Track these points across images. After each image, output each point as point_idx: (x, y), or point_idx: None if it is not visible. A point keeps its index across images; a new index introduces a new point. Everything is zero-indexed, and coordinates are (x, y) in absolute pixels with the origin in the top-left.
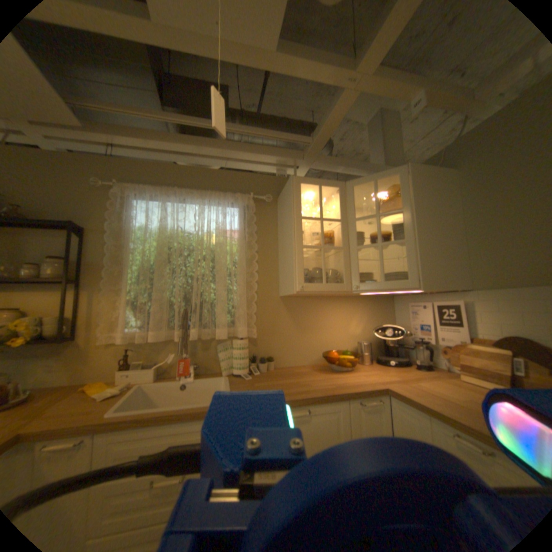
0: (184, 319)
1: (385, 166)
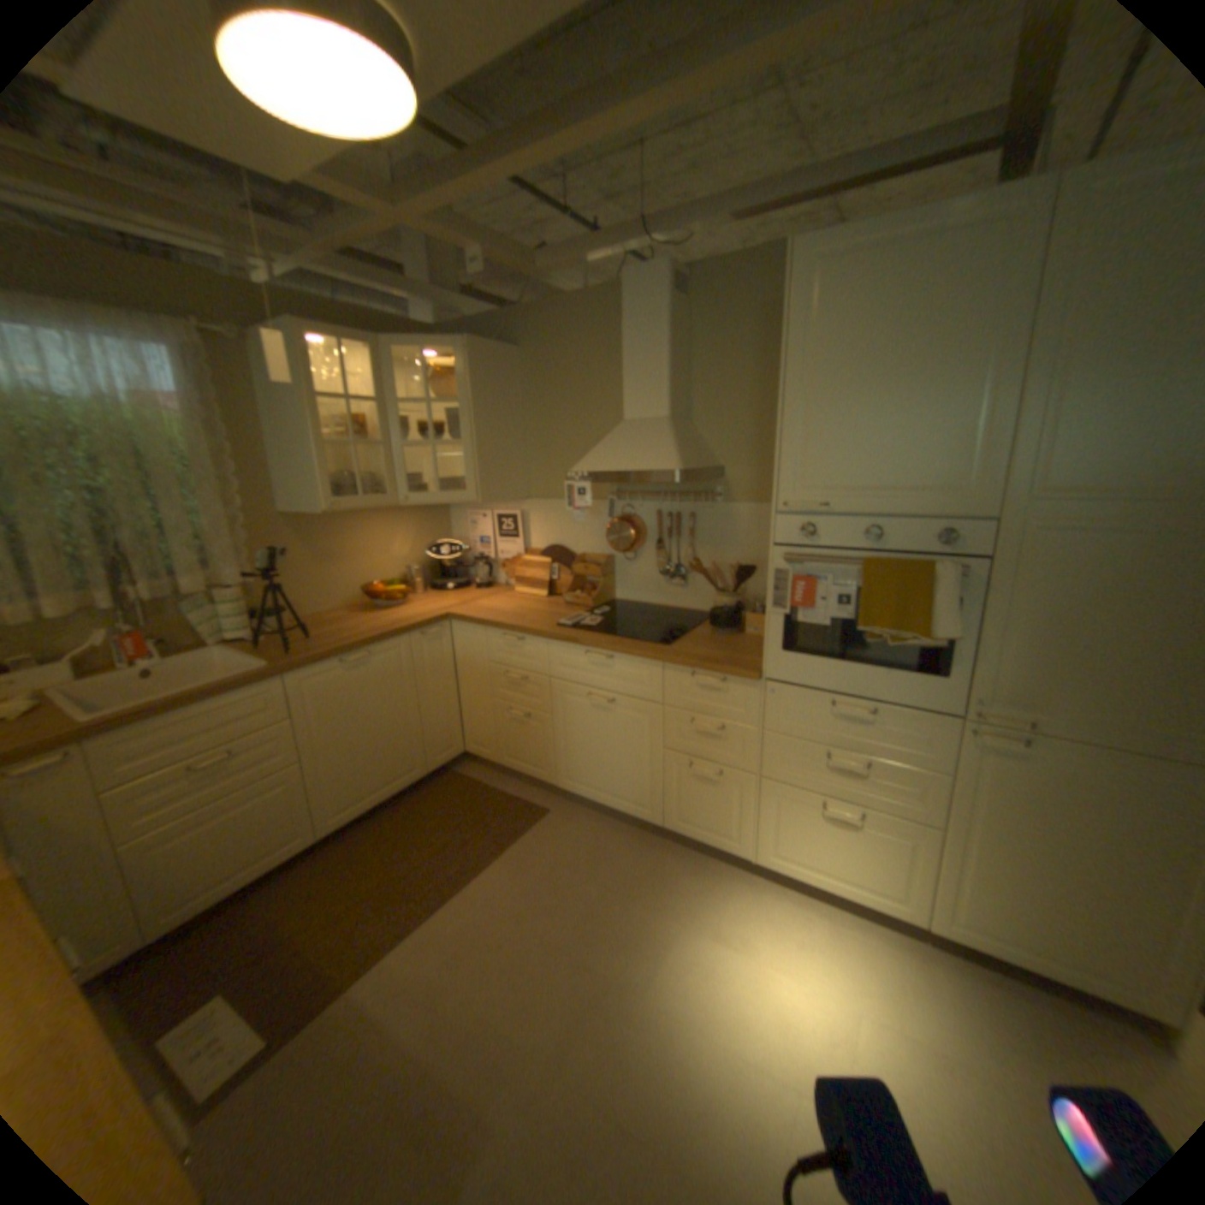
0: (106, 572)
1: (425, 286)
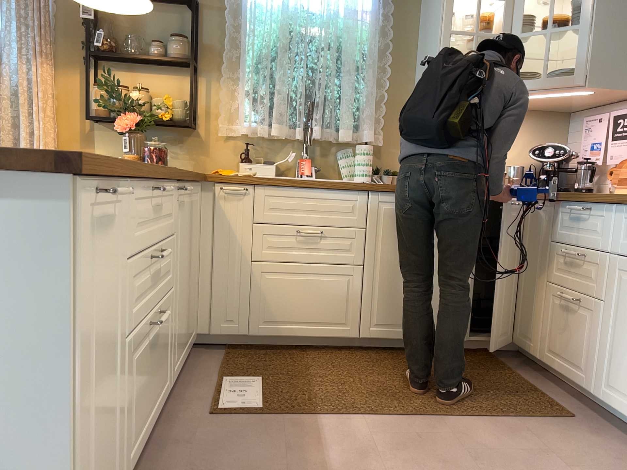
0: (307, 113)
1: None
